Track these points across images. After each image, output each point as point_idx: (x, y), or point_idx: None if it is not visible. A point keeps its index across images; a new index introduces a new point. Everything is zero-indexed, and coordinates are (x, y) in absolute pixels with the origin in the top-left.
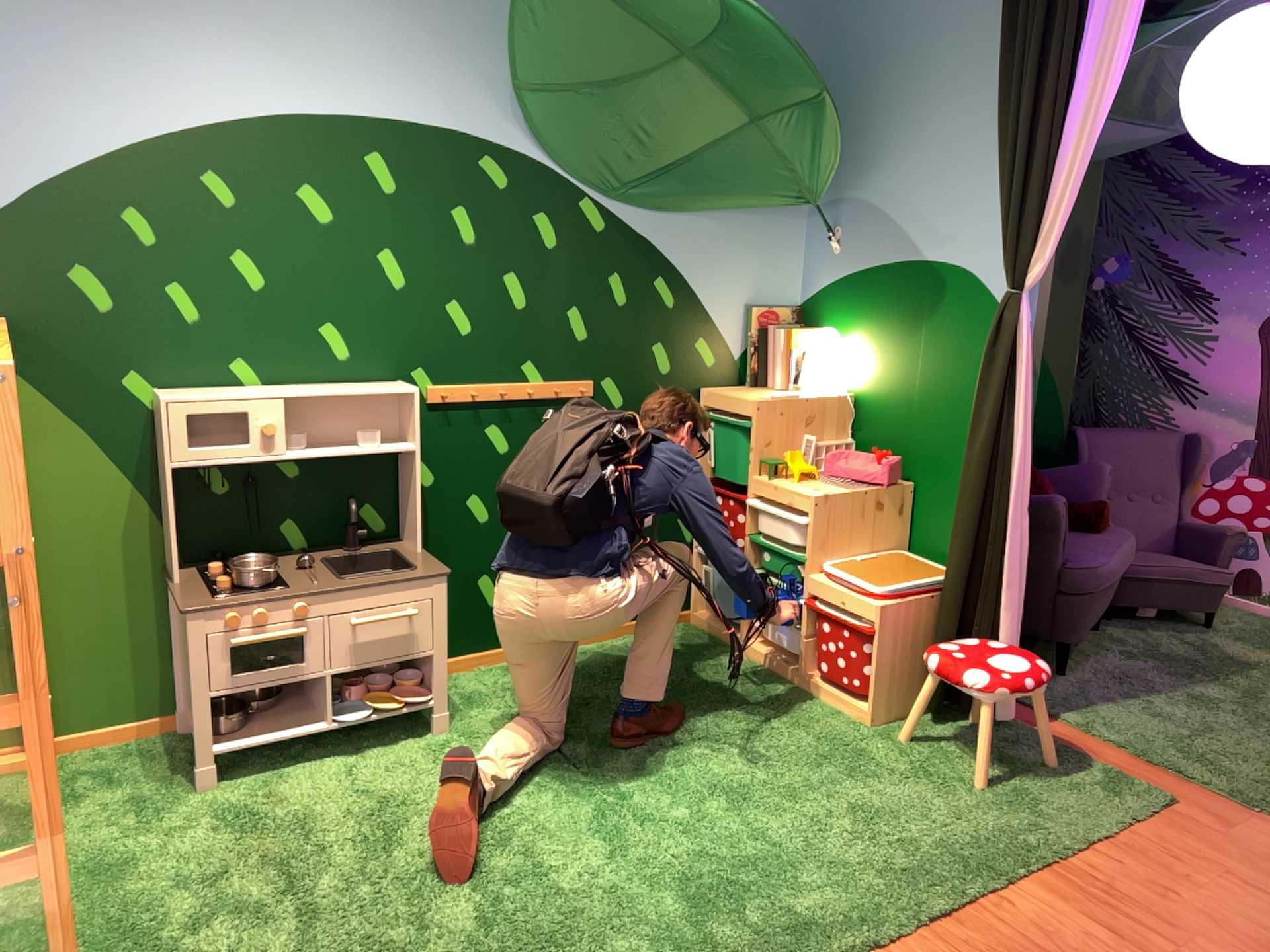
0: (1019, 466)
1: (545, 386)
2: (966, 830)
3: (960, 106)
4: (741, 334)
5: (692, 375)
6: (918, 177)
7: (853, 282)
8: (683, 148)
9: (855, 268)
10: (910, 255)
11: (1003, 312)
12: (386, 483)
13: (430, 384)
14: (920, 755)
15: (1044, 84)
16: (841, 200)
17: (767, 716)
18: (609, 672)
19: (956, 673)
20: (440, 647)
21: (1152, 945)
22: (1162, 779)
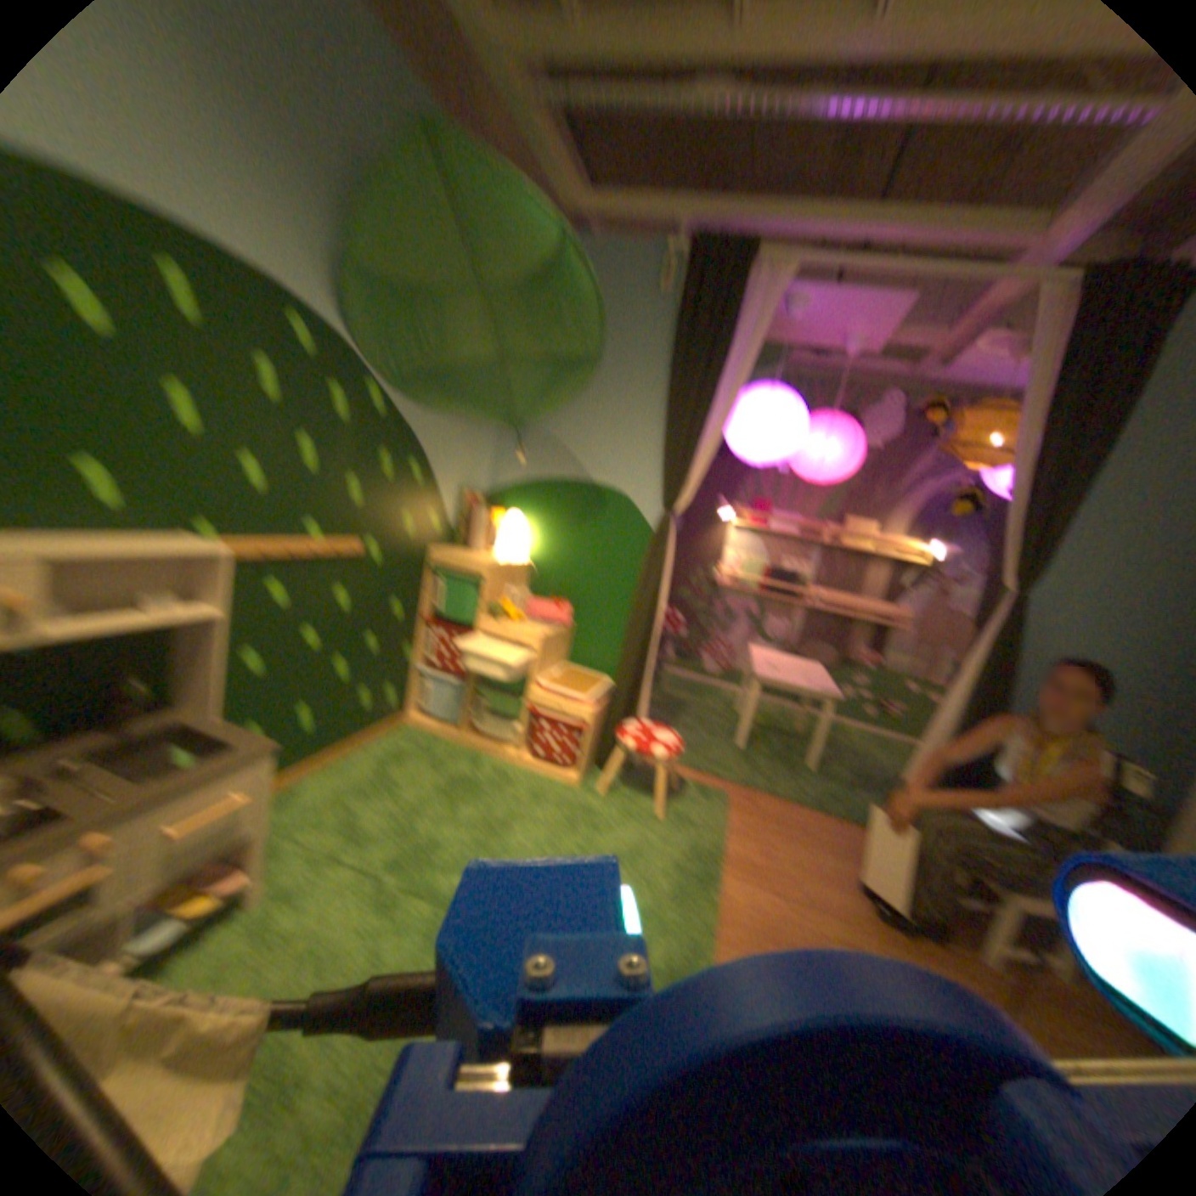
0: (659, 617)
1: (325, 544)
2: (682, 857)
3: (631, 387)
4: (455, 509)
5: (425, 538)
6: (595, 425)
7: (537, 485)
8: (448, 358)
9: (539, 475)
10: (585, 475)
11: (666, 525)
12: (151, 648)
13: (213, 537)
14: (619, 806)
15: (708, 392)
16: (530, 426)
17: (516, 800)
18: (373, 788)
19: (651, 753)
20: (255, 828)
21: (801, 904)
22: (717, 786)
